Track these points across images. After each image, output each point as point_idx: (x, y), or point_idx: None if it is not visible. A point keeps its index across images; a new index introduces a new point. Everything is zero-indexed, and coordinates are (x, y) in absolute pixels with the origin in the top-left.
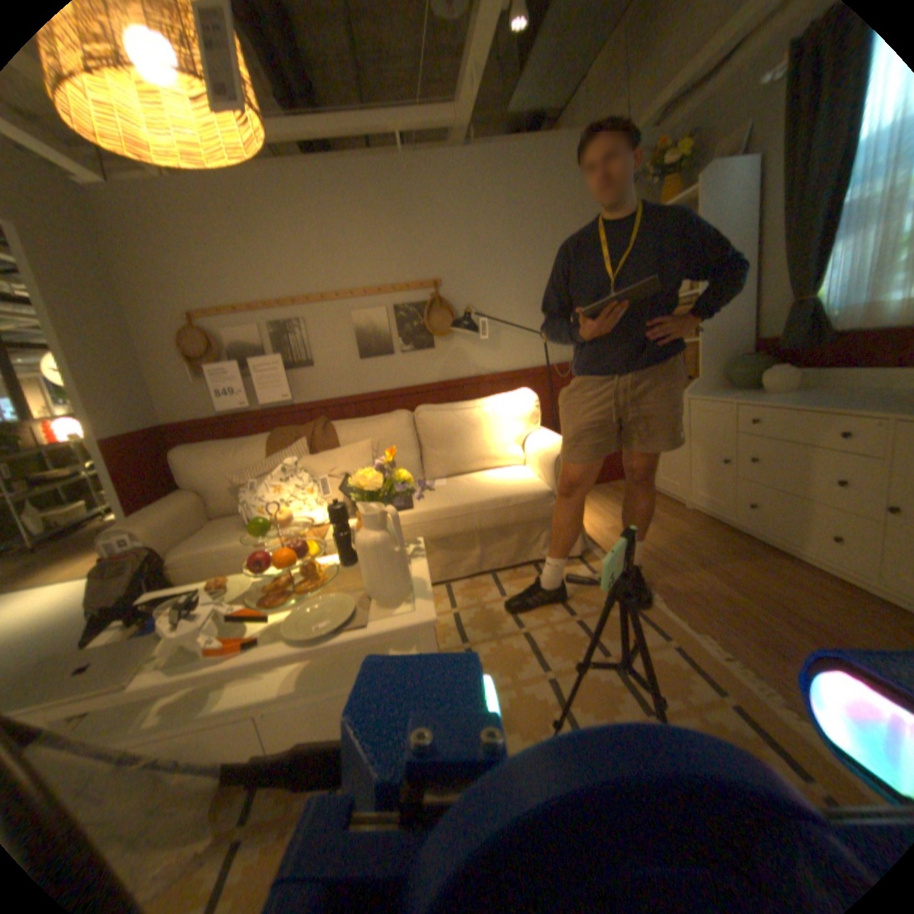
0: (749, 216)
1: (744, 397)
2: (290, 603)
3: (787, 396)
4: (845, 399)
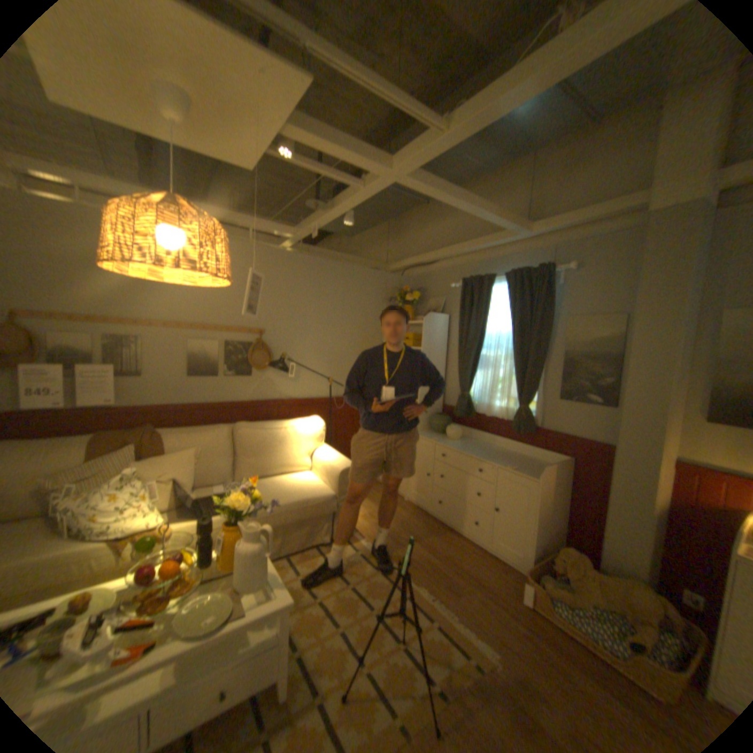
0: (442, 343)
1: (437, 440)
2: (173, 607)
3: (456, 443)
4: (479, 450)
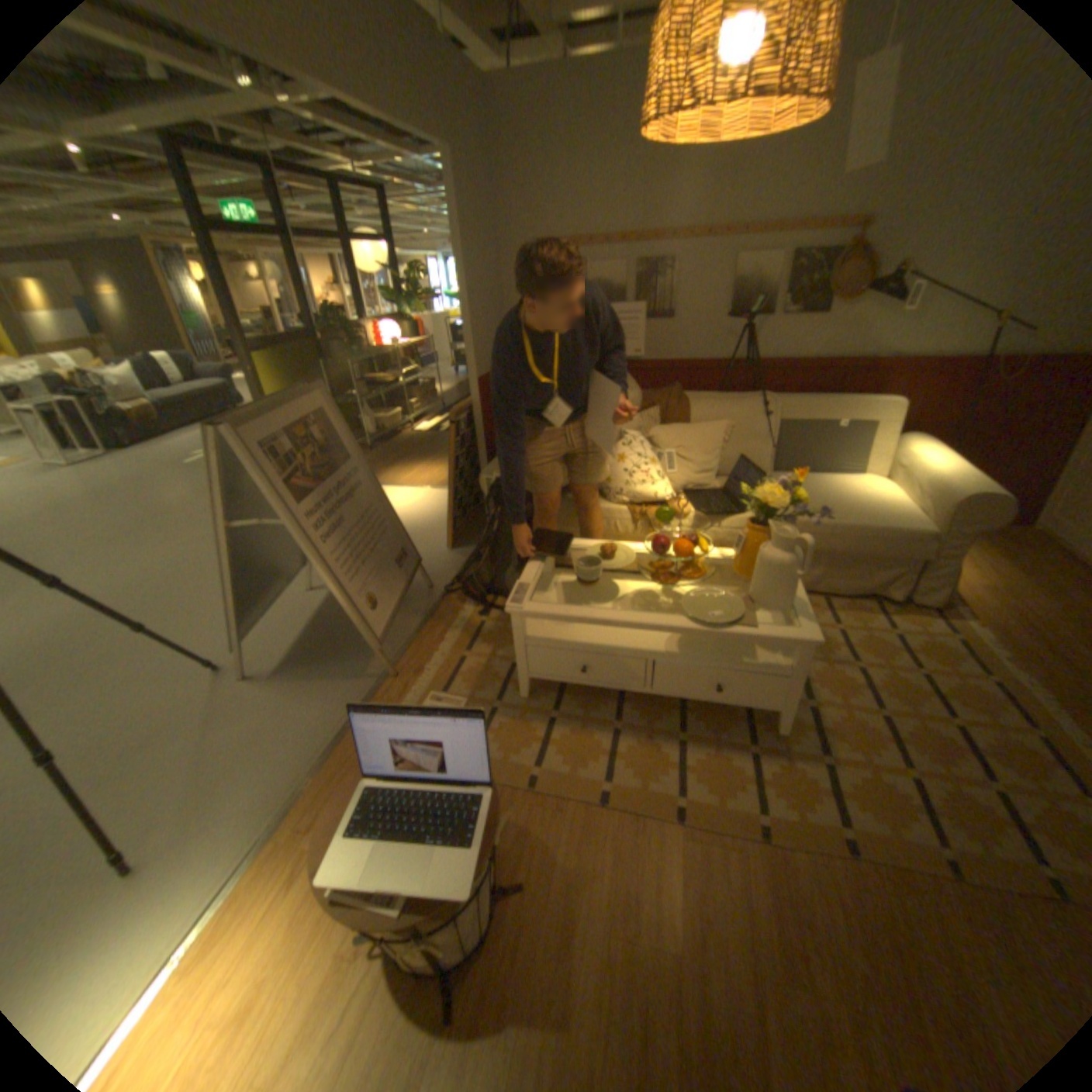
0: None
1: None
2: (684, 586)
3: None
4: None
